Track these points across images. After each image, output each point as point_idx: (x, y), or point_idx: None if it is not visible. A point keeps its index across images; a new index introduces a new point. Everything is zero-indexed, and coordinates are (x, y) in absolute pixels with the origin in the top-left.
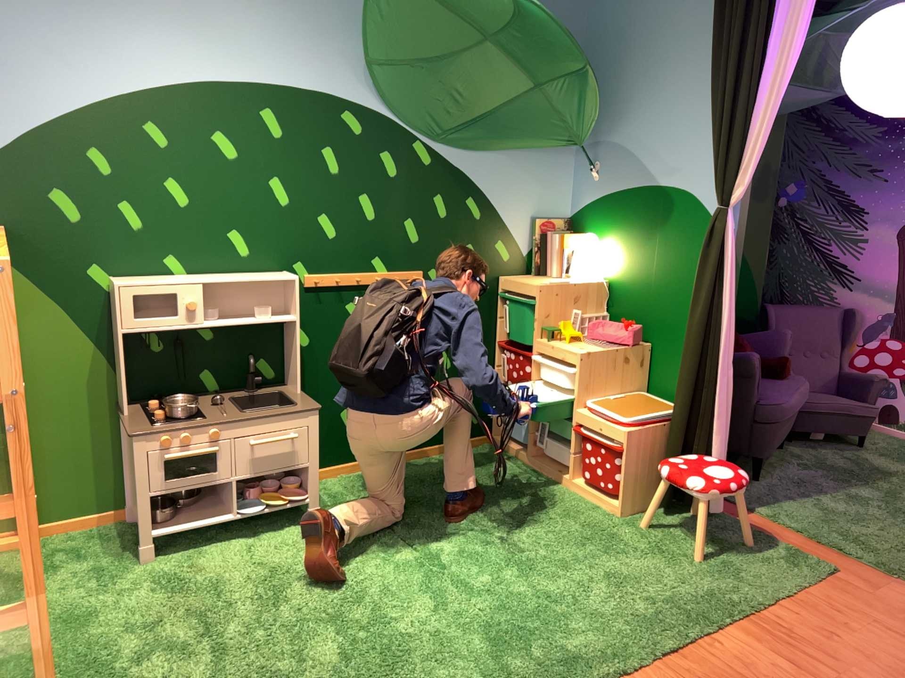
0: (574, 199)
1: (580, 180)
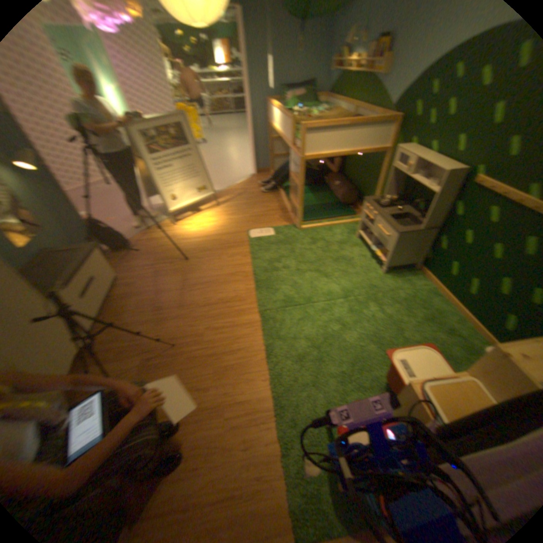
0: None
1: None
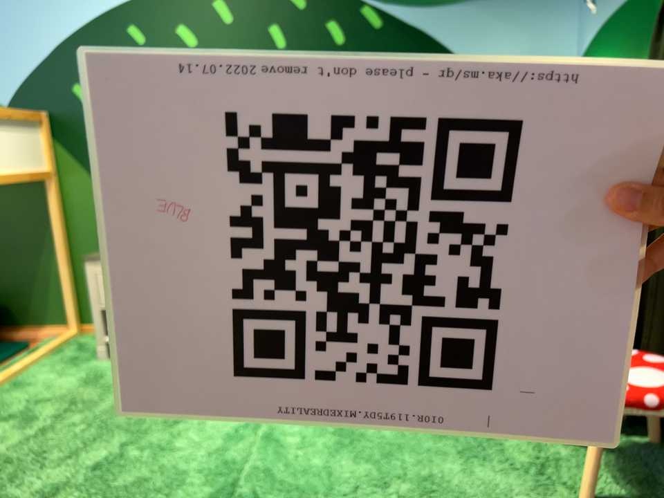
0: (582, 39)
1: (586, 13)
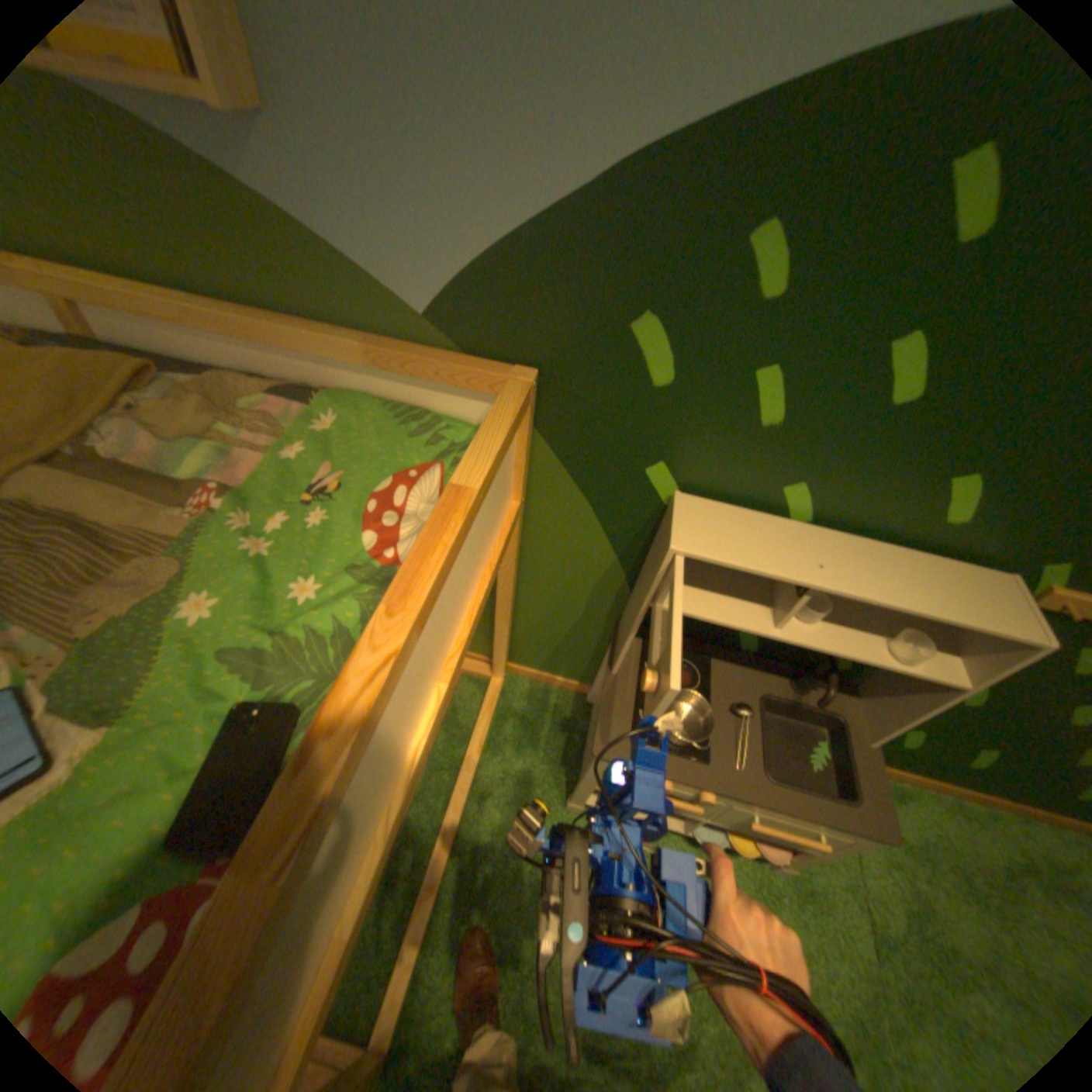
0: None
1: None
